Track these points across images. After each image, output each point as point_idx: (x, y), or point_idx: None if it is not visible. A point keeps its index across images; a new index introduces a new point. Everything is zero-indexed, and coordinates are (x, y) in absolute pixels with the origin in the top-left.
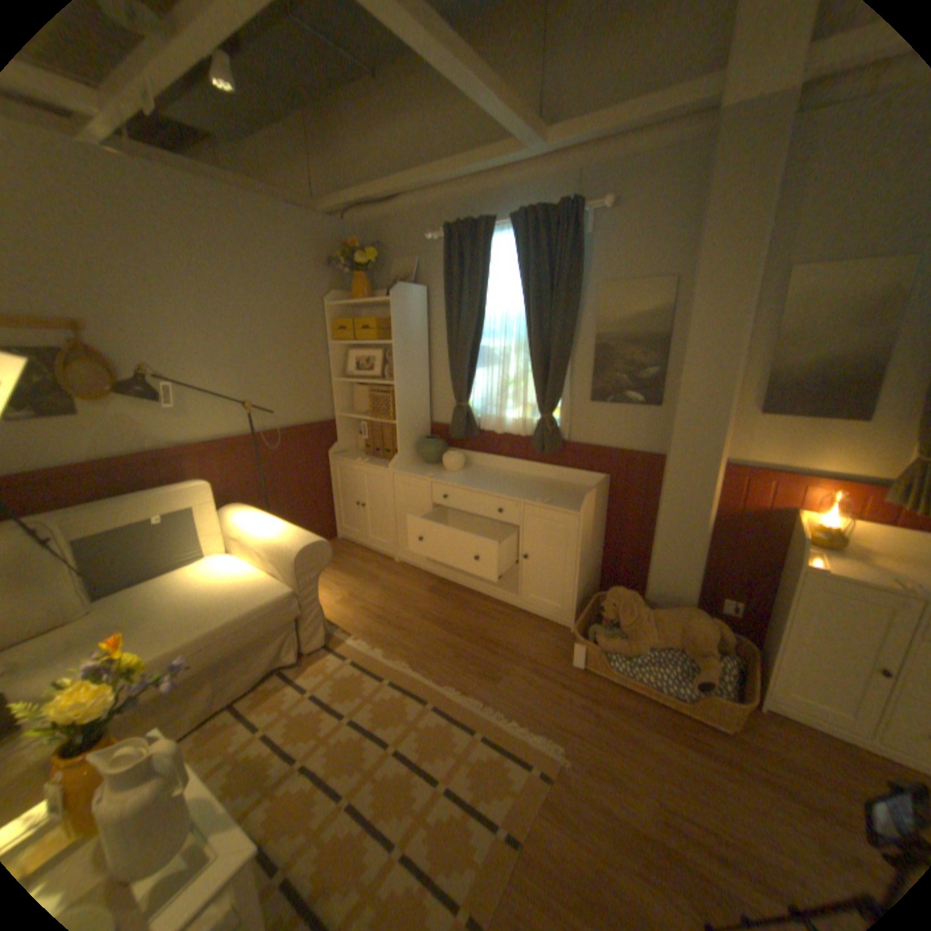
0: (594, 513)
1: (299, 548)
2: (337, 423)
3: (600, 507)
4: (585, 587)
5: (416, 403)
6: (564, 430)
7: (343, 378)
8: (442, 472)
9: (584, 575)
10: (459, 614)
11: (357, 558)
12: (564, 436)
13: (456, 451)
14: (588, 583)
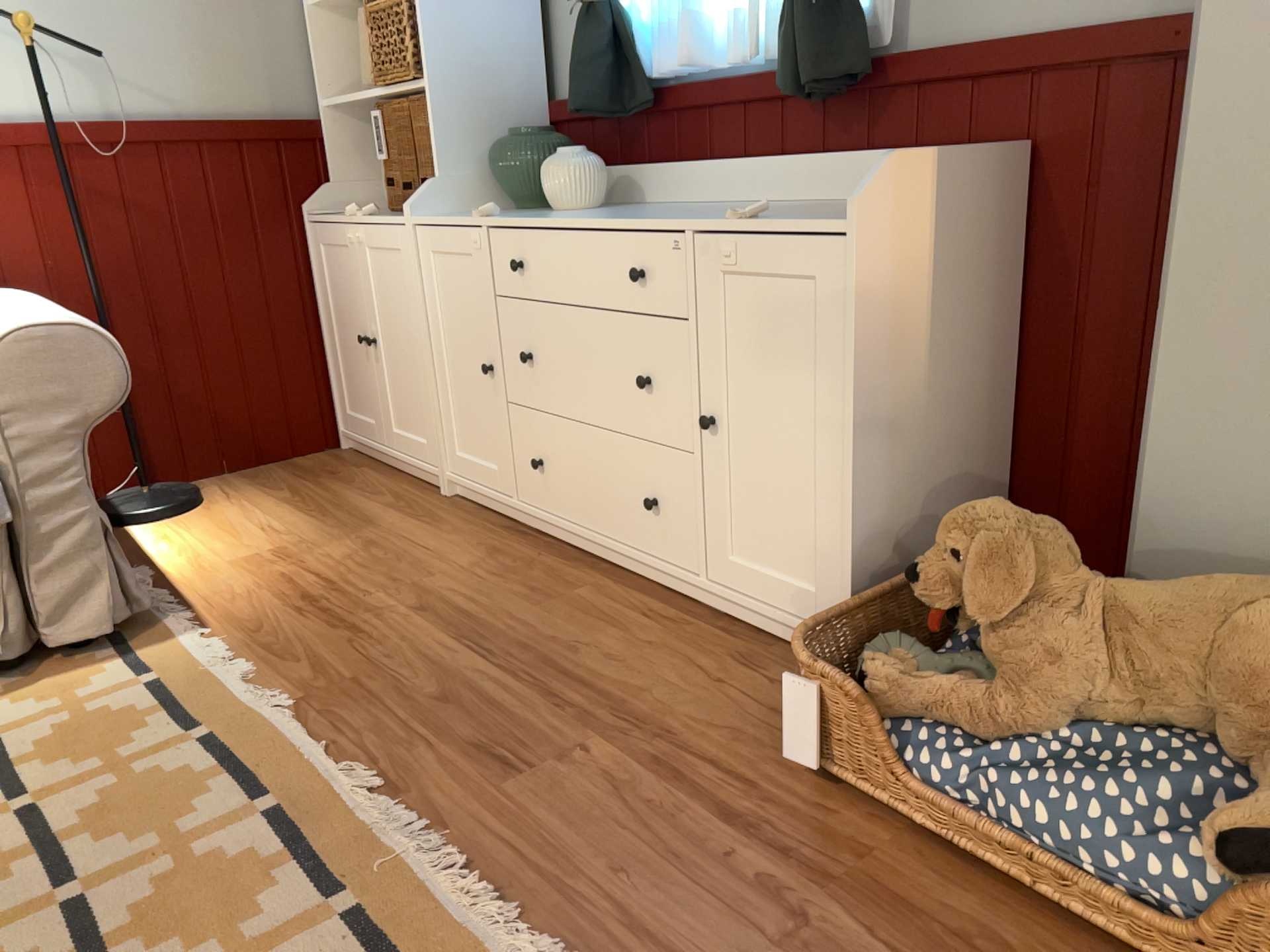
0: (934, 255)
1: (8, 335)
2: (327, 132)
3: (970, 250)
4: (908, 530)
5: (489, 33)
6: (878, 15)
7: (338, 7)
8: (534, 214)
9: (892, 481)
10: (522, 608)
11: (355, 486)
12: (879, 40)
13: (577, 151)
14: (925, 522)
